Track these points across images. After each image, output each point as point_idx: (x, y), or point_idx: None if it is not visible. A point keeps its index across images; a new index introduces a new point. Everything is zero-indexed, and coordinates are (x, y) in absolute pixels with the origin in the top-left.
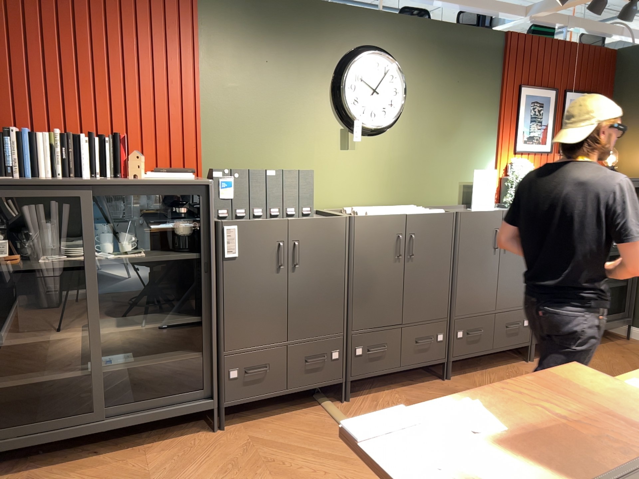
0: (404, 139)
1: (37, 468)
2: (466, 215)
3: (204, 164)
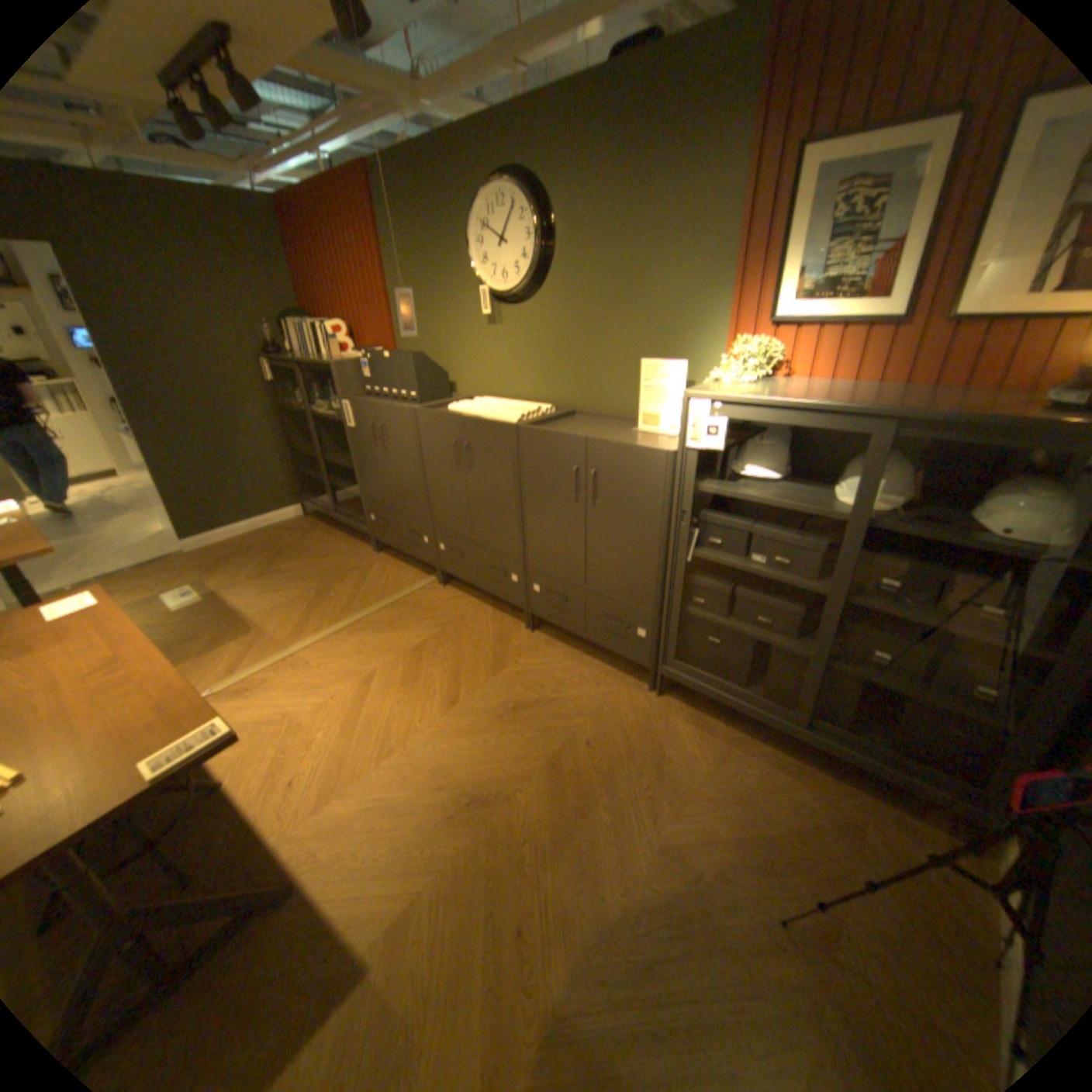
0: (557, 307)
1: (325, 524)
2: (527, 432)
3: (398, 343)
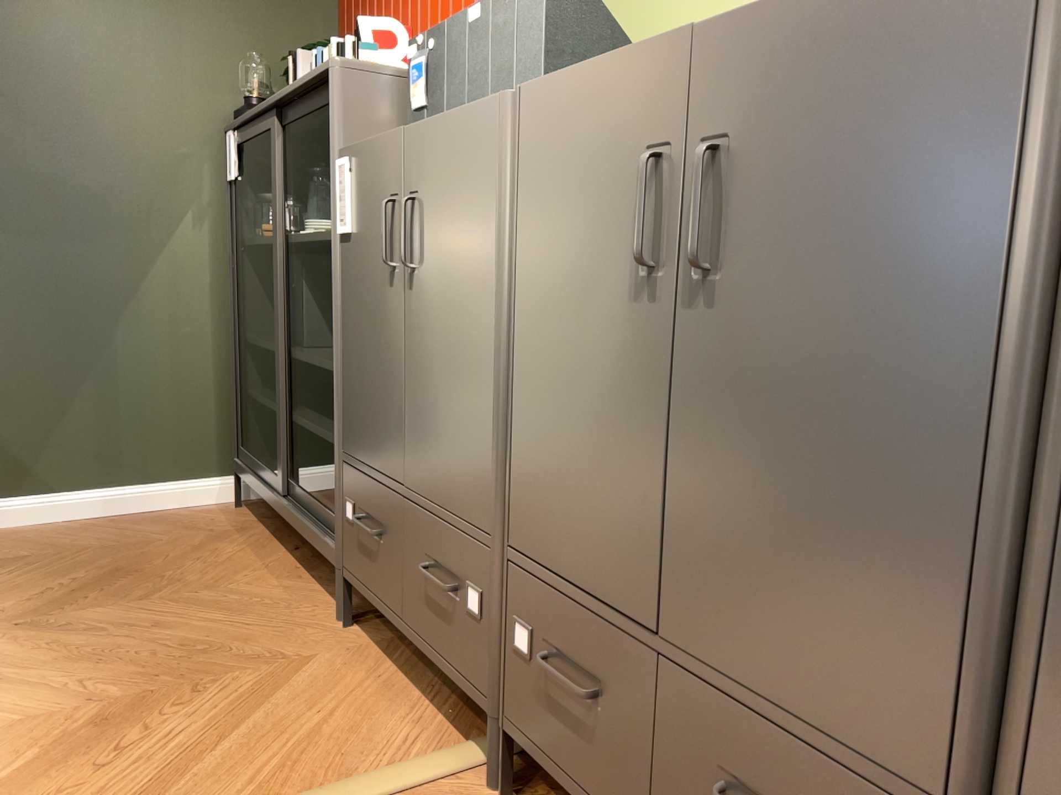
0: None
1: (266, 528)
2: None
3: None
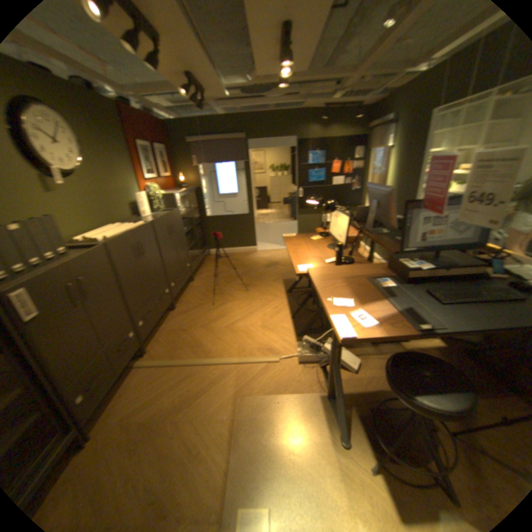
0: (85, 178)
1: None
2: (154, 221)
3: None
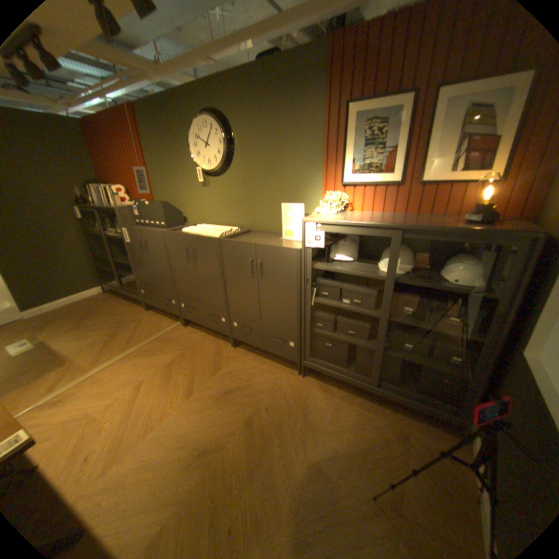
0: (238, 178)
1: (116, 296)
2: (225, 242)
3: (154, 197)
